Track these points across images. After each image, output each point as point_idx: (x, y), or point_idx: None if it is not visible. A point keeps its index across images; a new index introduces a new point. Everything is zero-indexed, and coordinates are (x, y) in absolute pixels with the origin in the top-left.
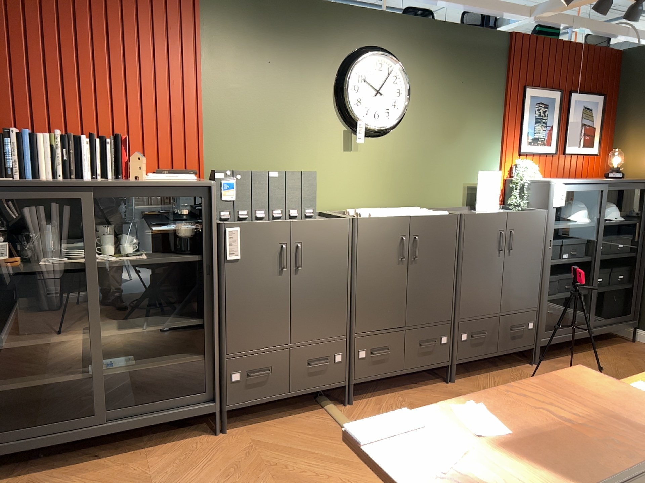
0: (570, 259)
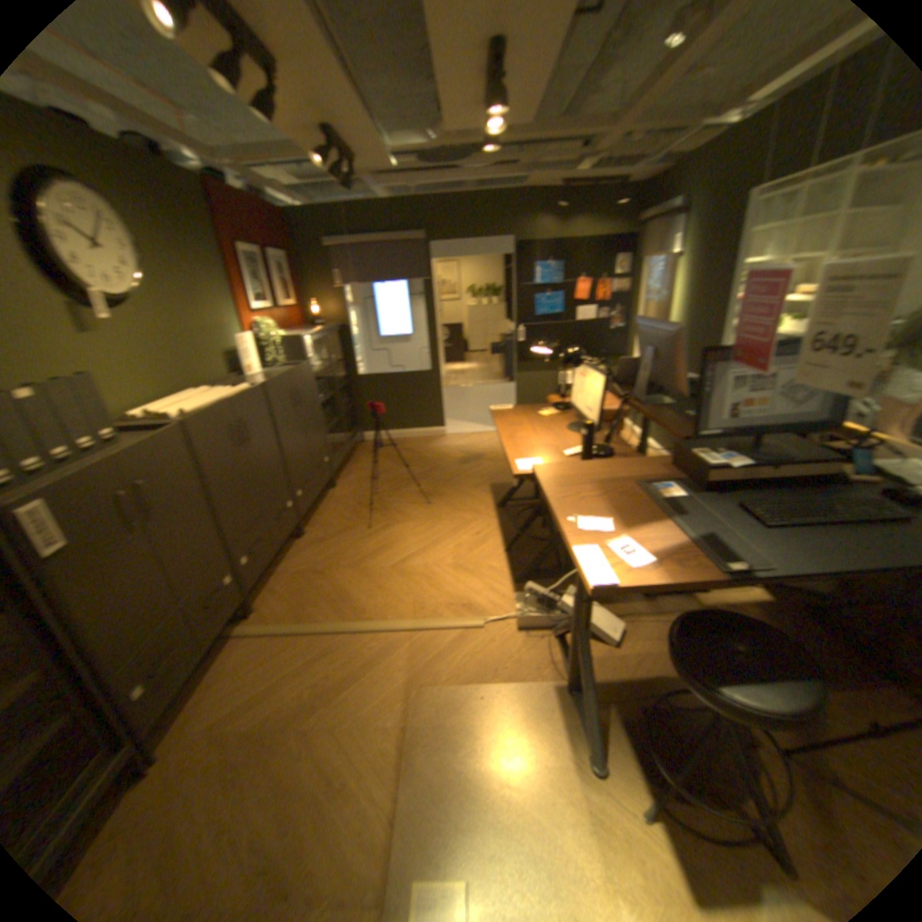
0: (322, 398)
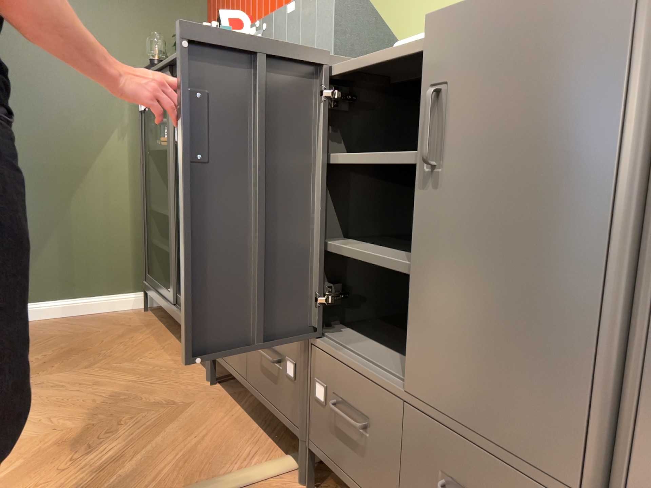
0: None
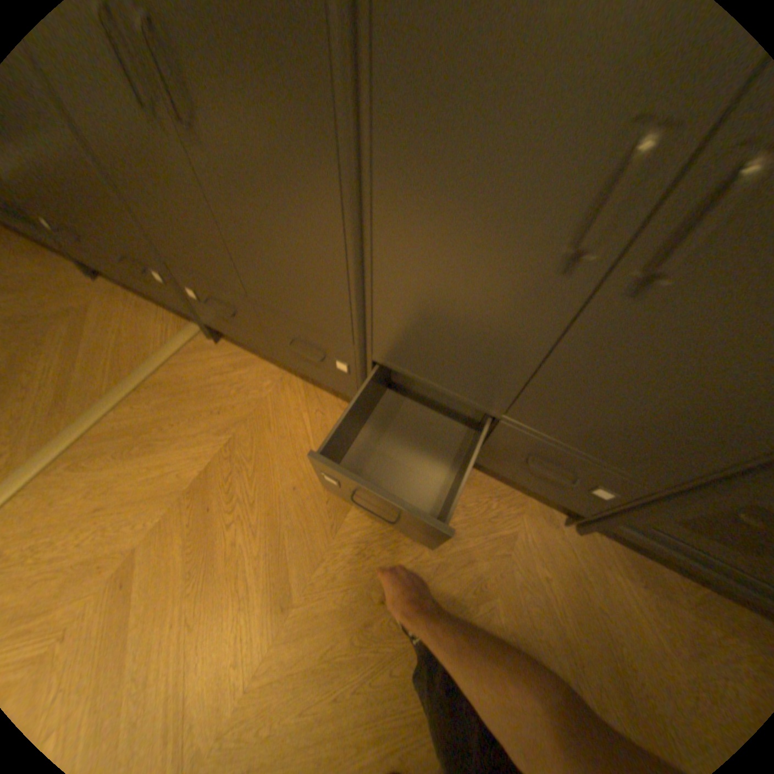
0: None
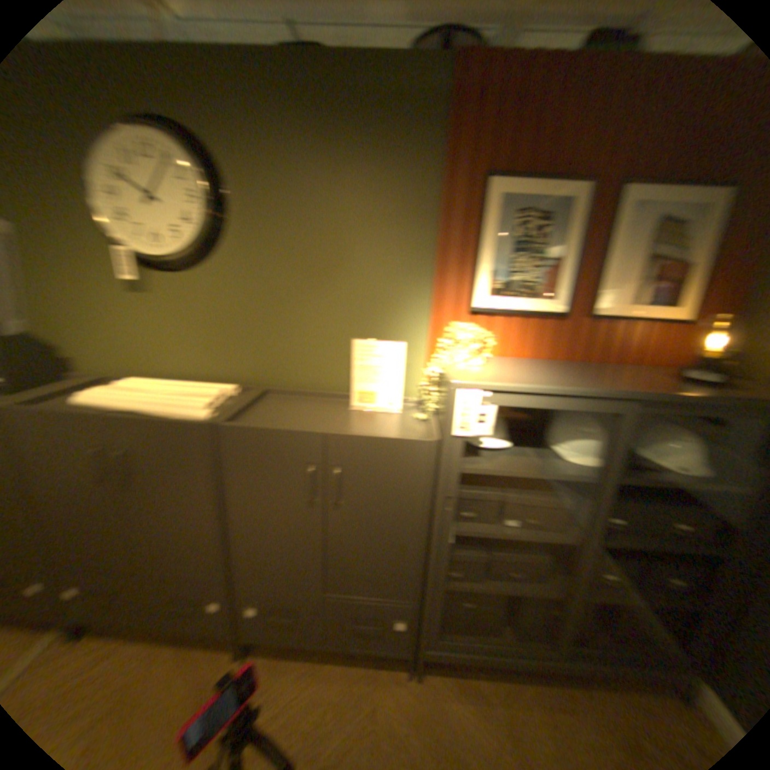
0: (521, 528)
